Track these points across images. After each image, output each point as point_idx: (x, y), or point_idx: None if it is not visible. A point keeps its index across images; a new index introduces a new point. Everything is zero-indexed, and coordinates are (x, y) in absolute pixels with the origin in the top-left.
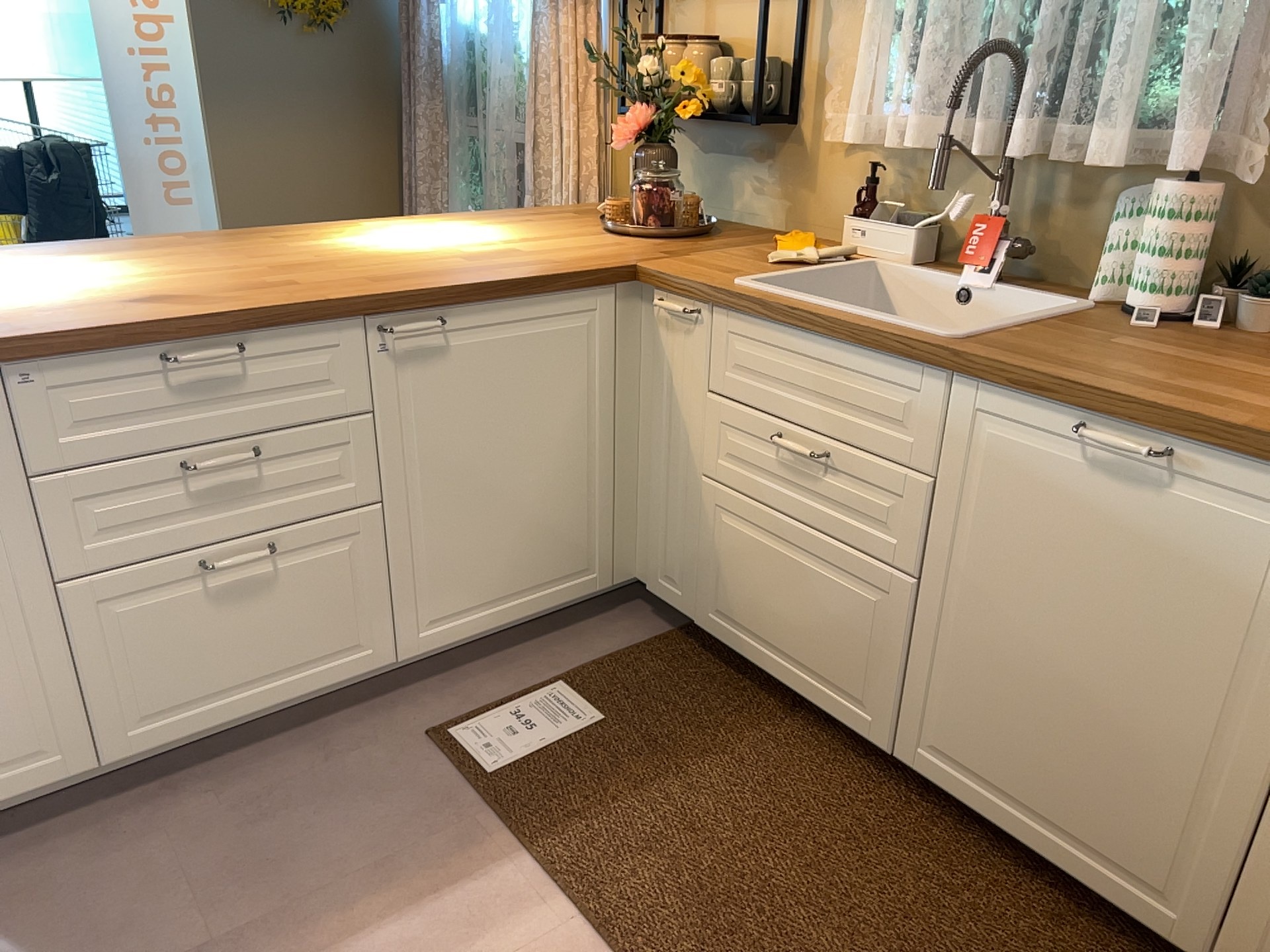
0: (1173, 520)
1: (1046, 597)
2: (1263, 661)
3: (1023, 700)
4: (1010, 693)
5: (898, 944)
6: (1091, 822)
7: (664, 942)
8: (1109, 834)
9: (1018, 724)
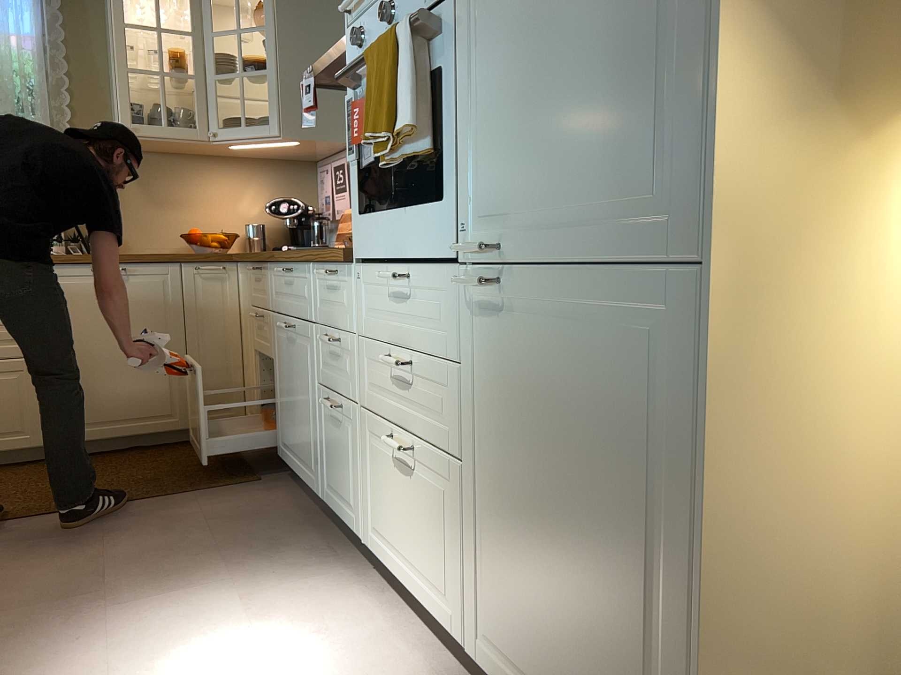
0: (132, 289)
1: (97, 335)
2: (170, 320)
3: (100, 379)
4: (94, 380)
5: (111, 474)
6: (140, 407)
7: (42, 509)
8: (147, 407)
9: (101, 390)
